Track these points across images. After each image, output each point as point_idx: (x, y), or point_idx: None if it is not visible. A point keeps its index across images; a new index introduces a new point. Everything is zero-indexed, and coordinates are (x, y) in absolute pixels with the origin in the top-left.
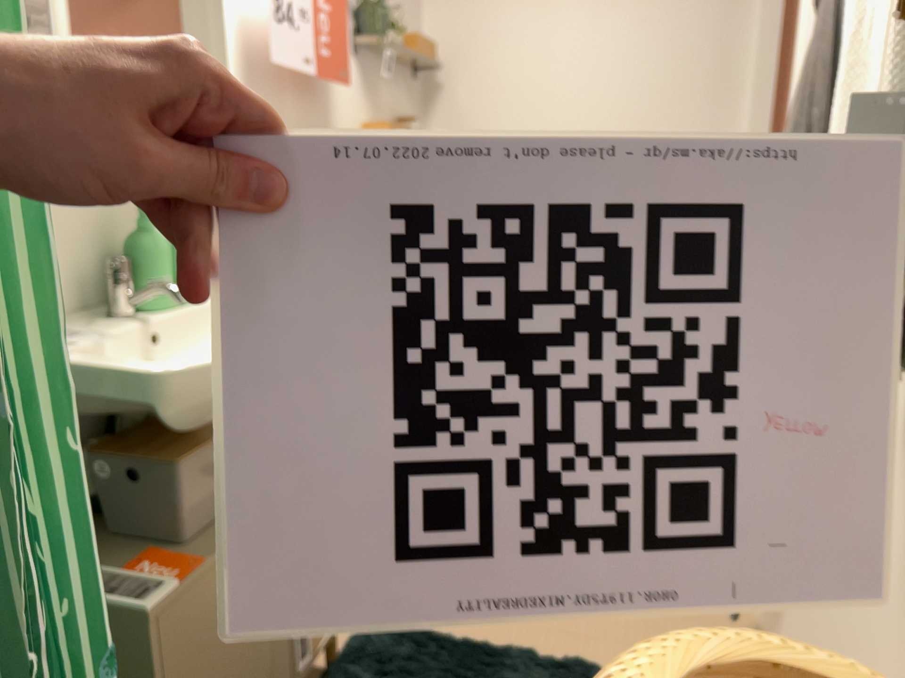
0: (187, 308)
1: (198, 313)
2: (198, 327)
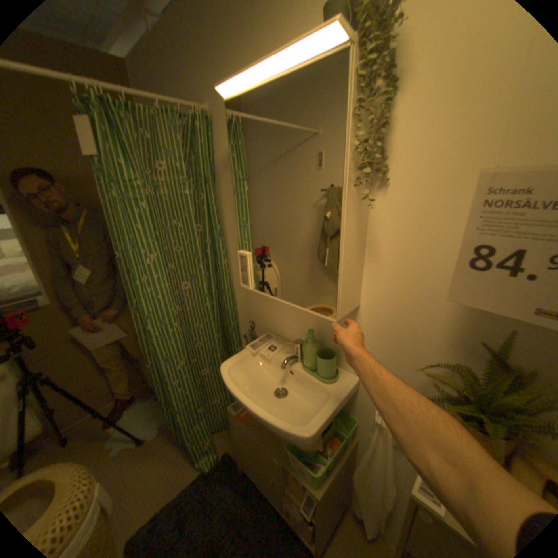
0: (306, 372)
1: (308, 378)
2: (306, 382)
